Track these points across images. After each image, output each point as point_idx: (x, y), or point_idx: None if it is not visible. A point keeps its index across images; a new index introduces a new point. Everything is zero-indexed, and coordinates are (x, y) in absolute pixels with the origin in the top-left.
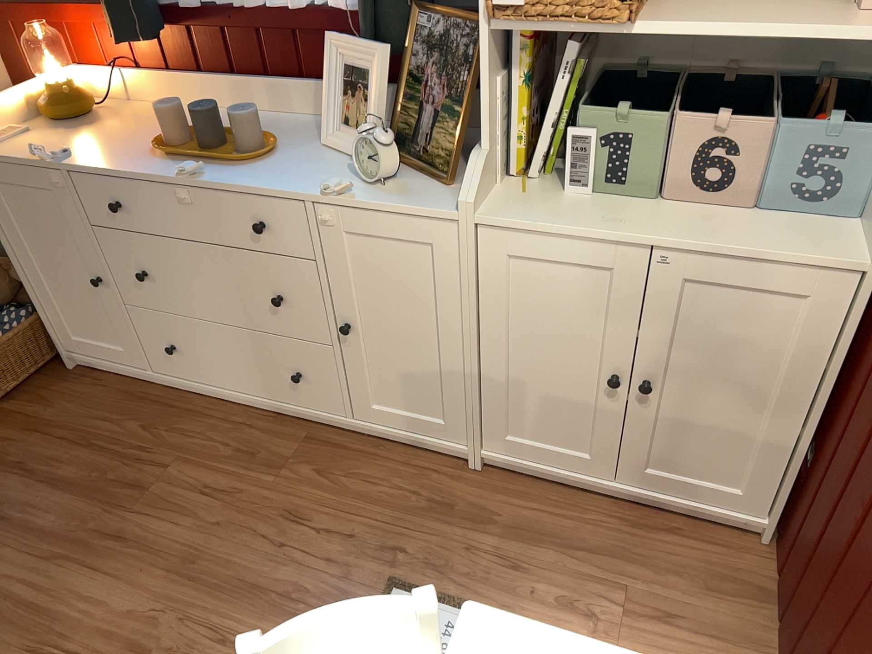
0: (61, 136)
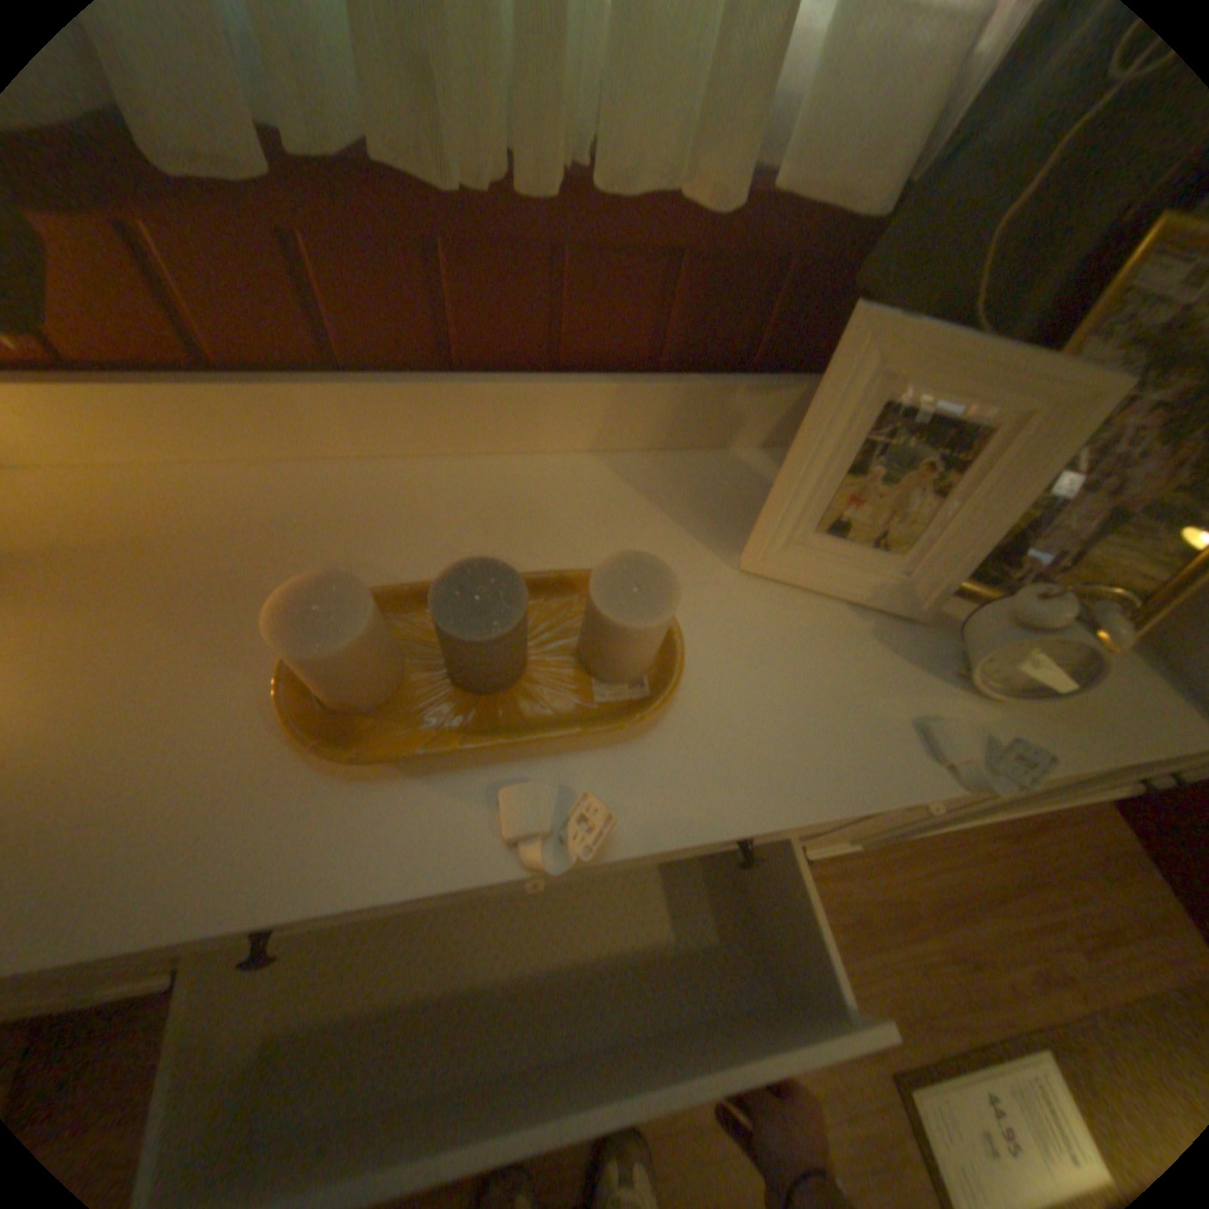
0: None
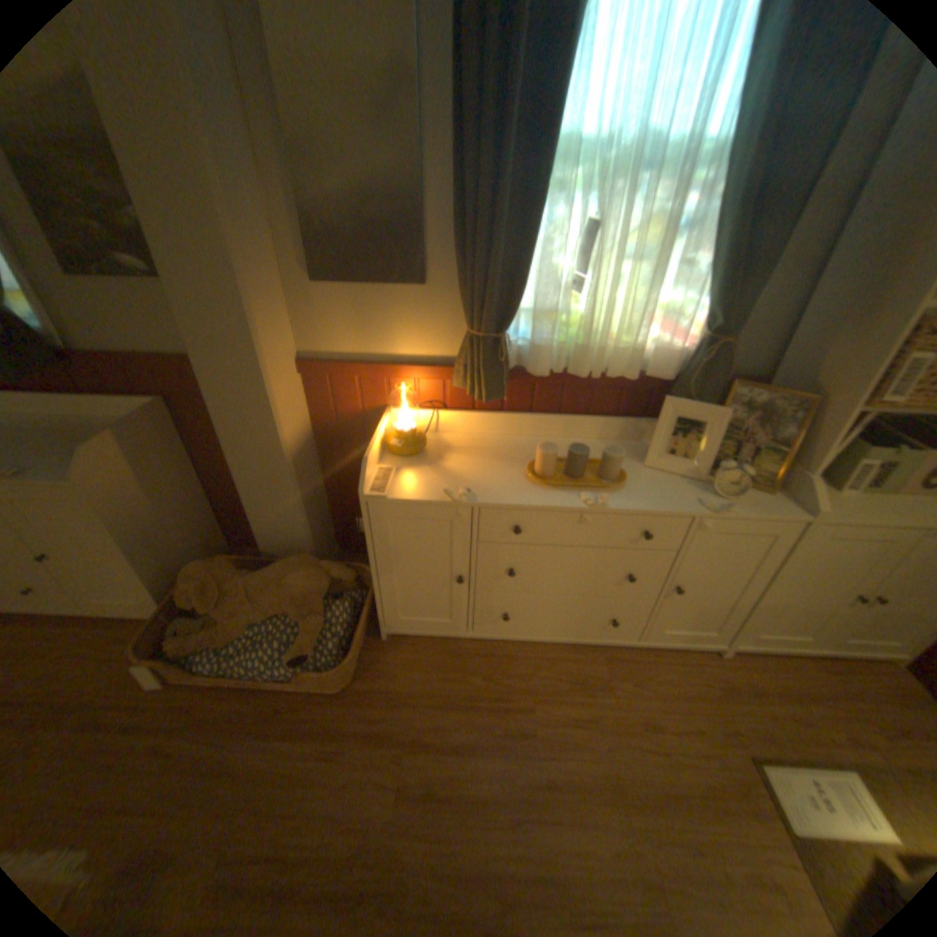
0: (430, 472)
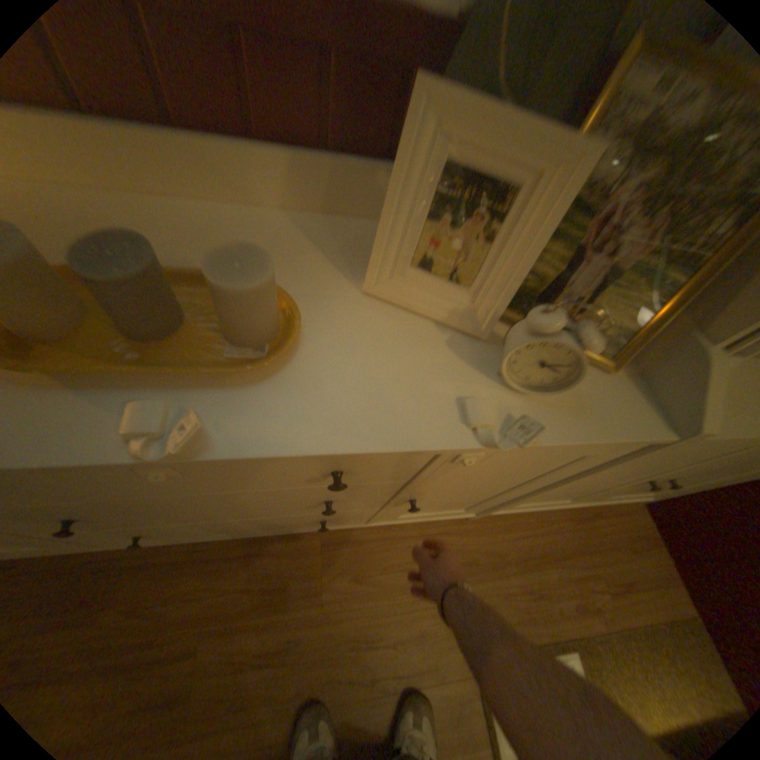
0: None
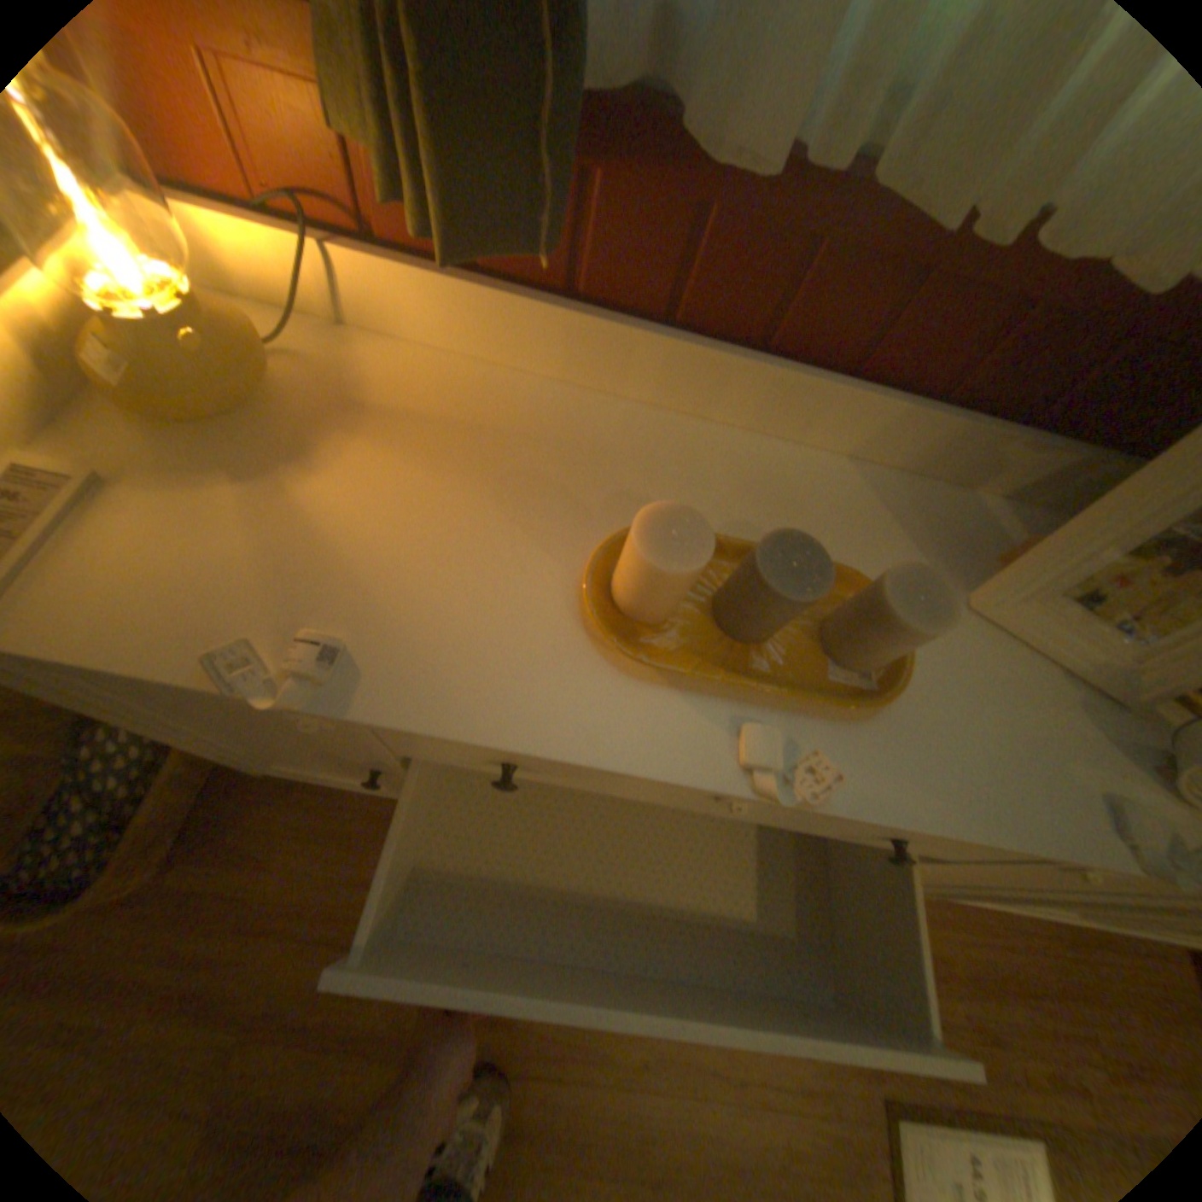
0: (236, 518)
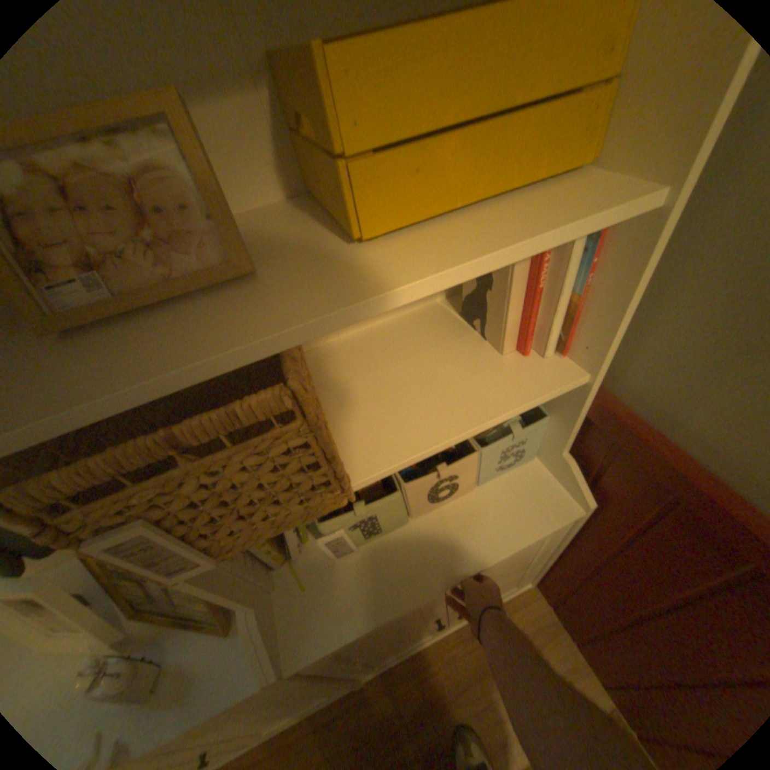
0: None
